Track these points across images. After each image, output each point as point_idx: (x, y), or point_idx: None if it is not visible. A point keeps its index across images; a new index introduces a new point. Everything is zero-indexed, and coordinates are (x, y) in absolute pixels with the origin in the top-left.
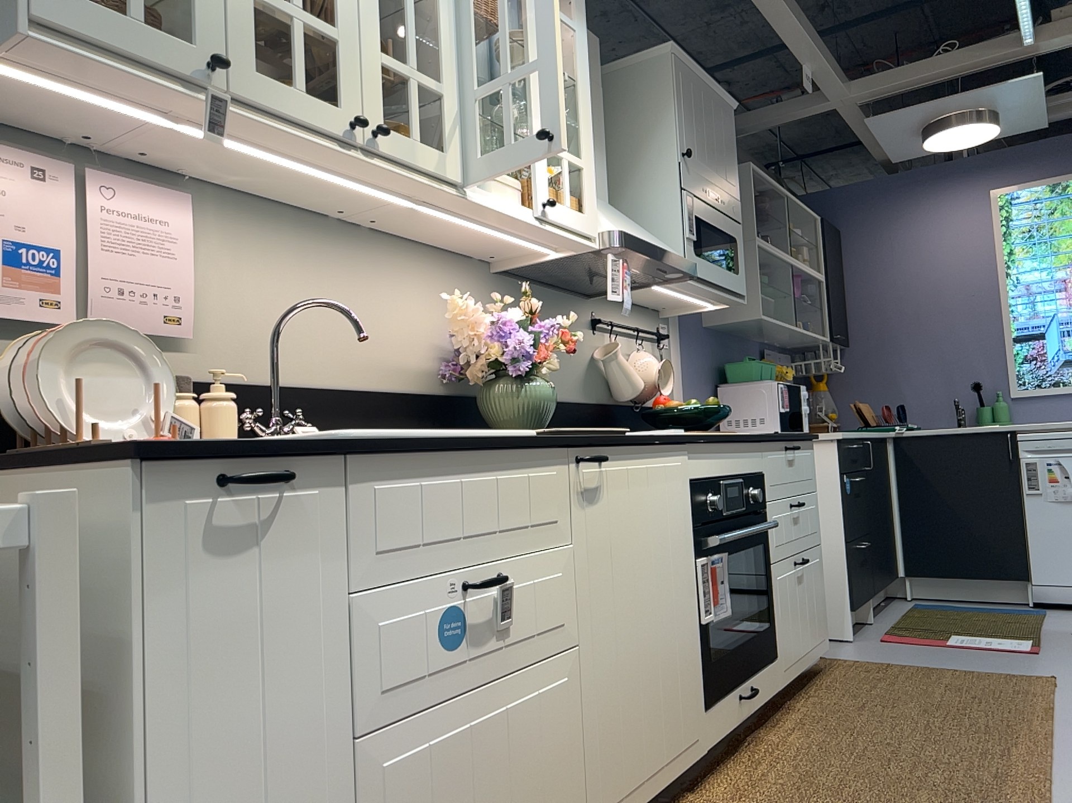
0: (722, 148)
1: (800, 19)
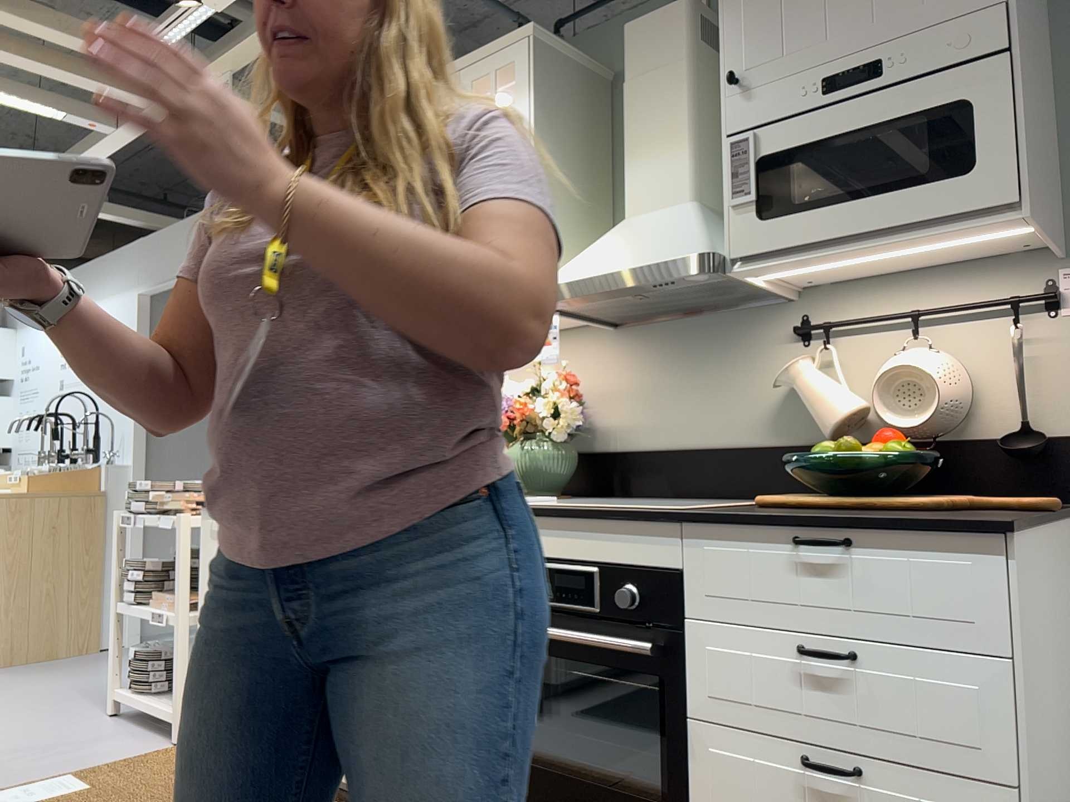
0: None
1: None
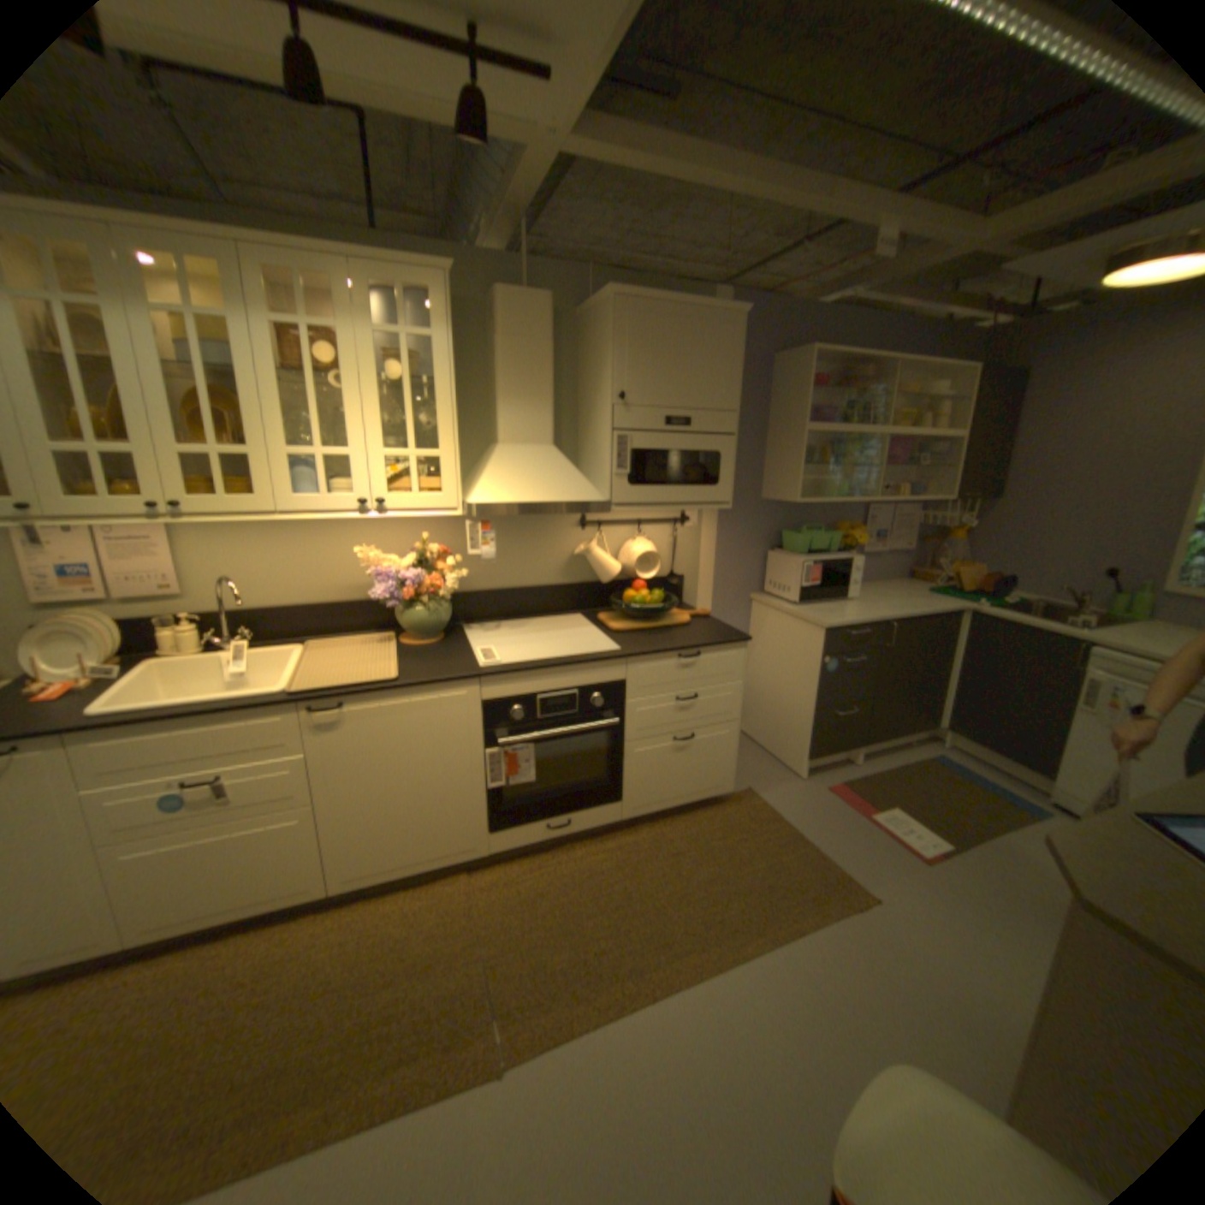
0: (704, 366)
1: (832, 188)
